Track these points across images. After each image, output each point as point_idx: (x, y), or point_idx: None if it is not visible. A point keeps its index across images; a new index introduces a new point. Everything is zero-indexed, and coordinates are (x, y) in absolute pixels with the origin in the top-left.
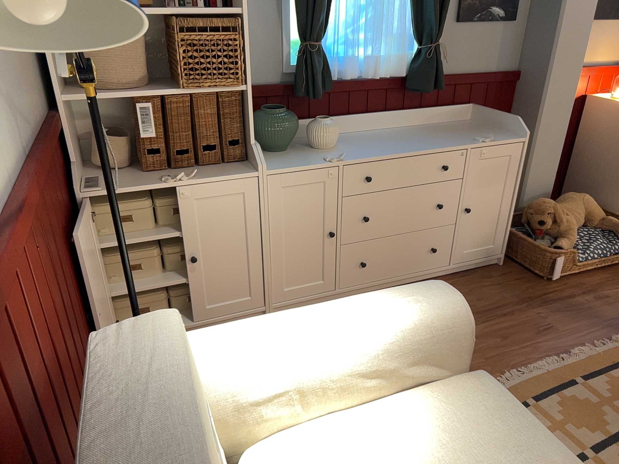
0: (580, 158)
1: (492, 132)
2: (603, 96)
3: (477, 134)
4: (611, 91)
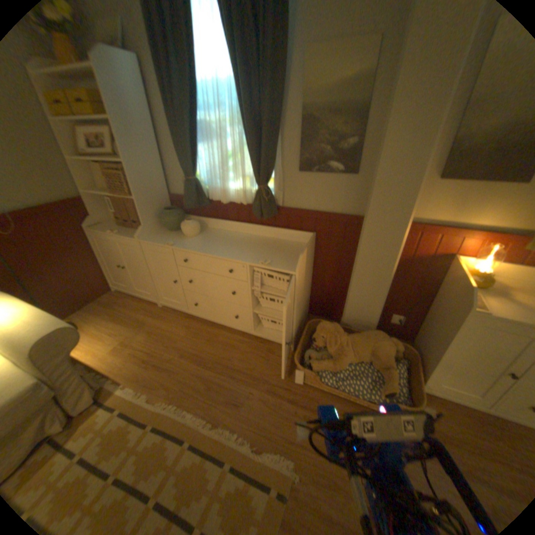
0: (433, 309)
1: (289, 259)
2: (475, 262)
3: (276, 257)
4: (485, 260)
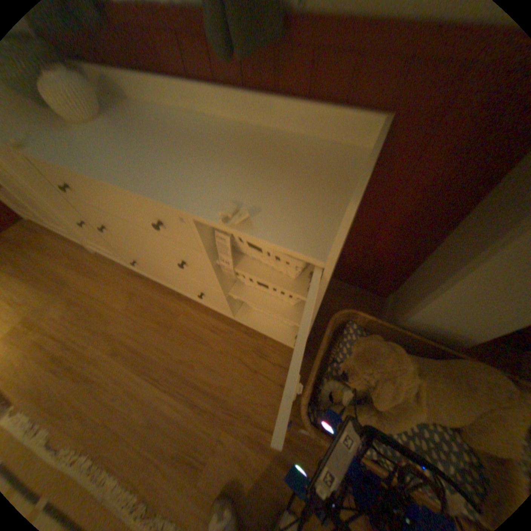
0: None
1: (311, 203)
2: None
3: (272, 193)
4: None
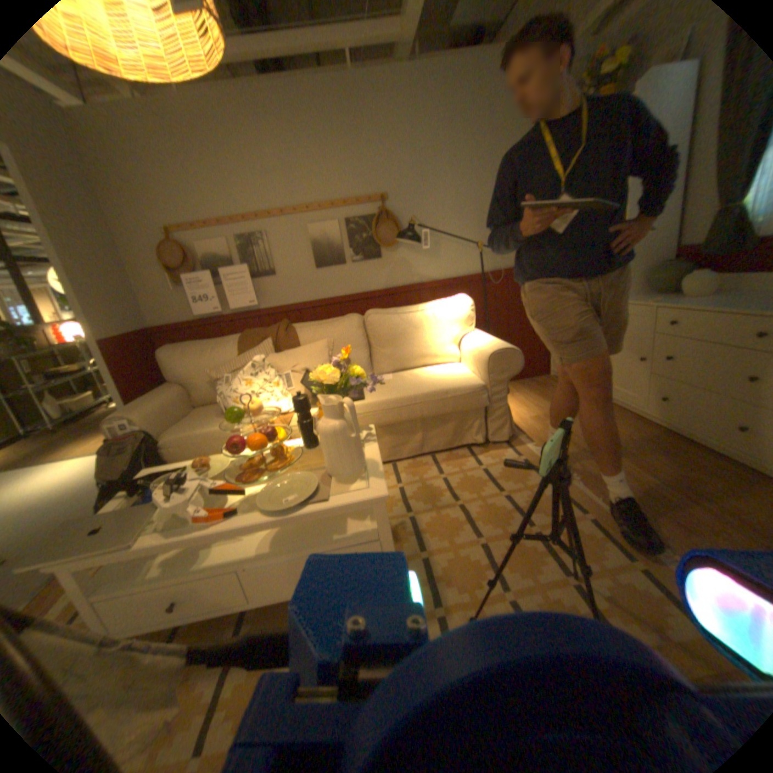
0: None
1: None
2: None
3: None
4: None
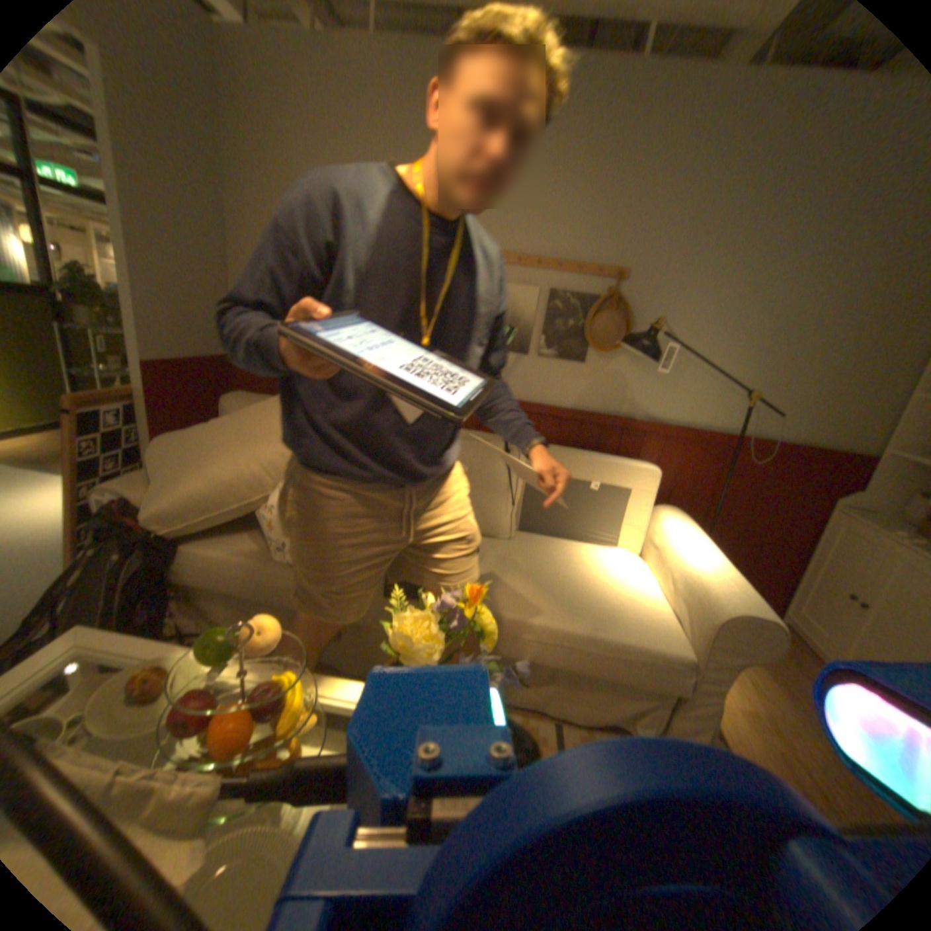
0: None
1: None
2: None
3: None
4: None
